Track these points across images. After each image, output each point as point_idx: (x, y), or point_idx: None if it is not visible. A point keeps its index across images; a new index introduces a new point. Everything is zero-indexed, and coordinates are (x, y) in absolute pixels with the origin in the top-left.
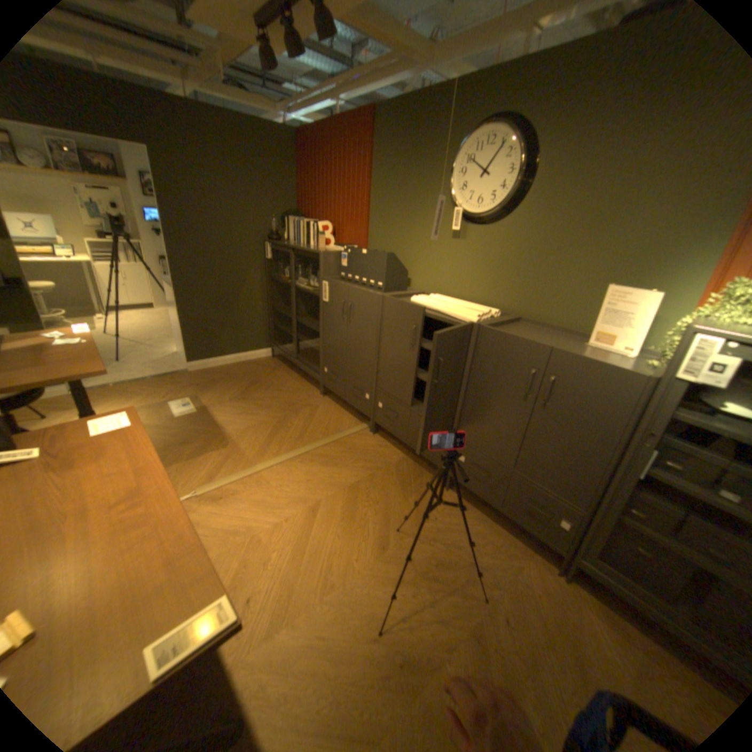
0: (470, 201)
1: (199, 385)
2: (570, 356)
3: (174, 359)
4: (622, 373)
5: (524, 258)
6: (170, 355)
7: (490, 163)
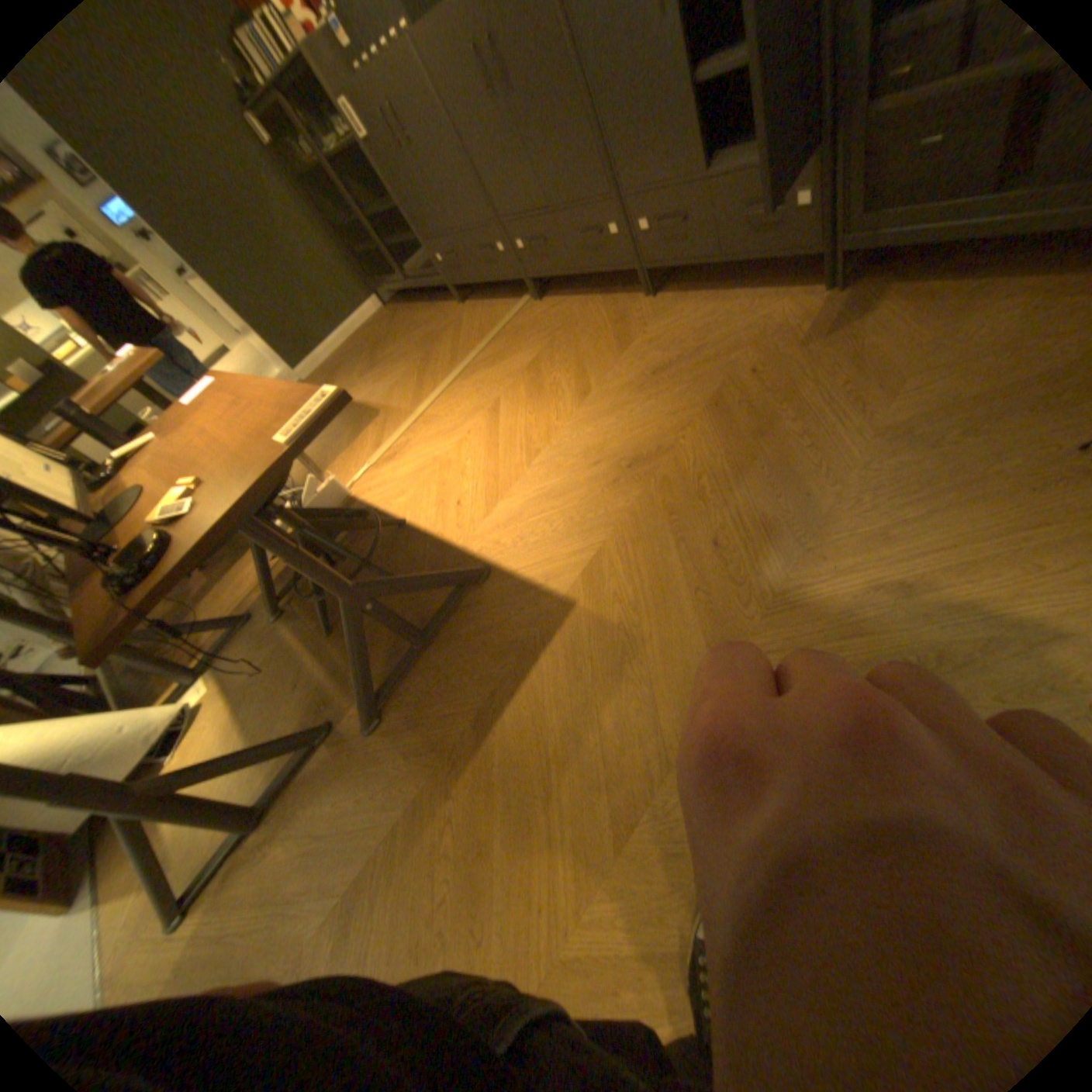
0: None
1: None
2: None
3: None
4: None
5: None
6: None
7: None
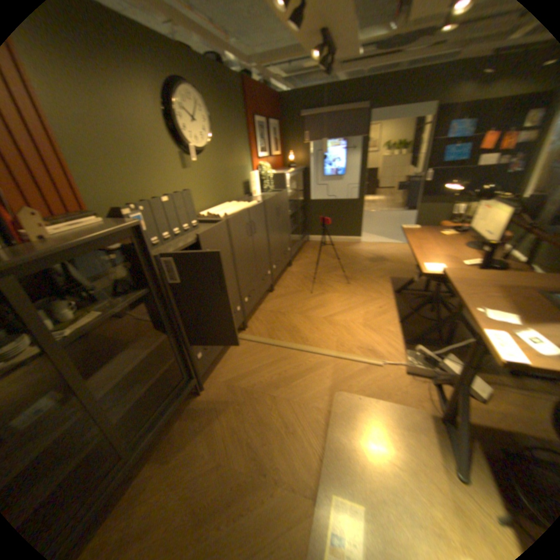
0: (193, 139)
1: None
2: (280, 195)
3: None
4: (285, 193)
5: (220, 171)
6: None
7: (194, 113)
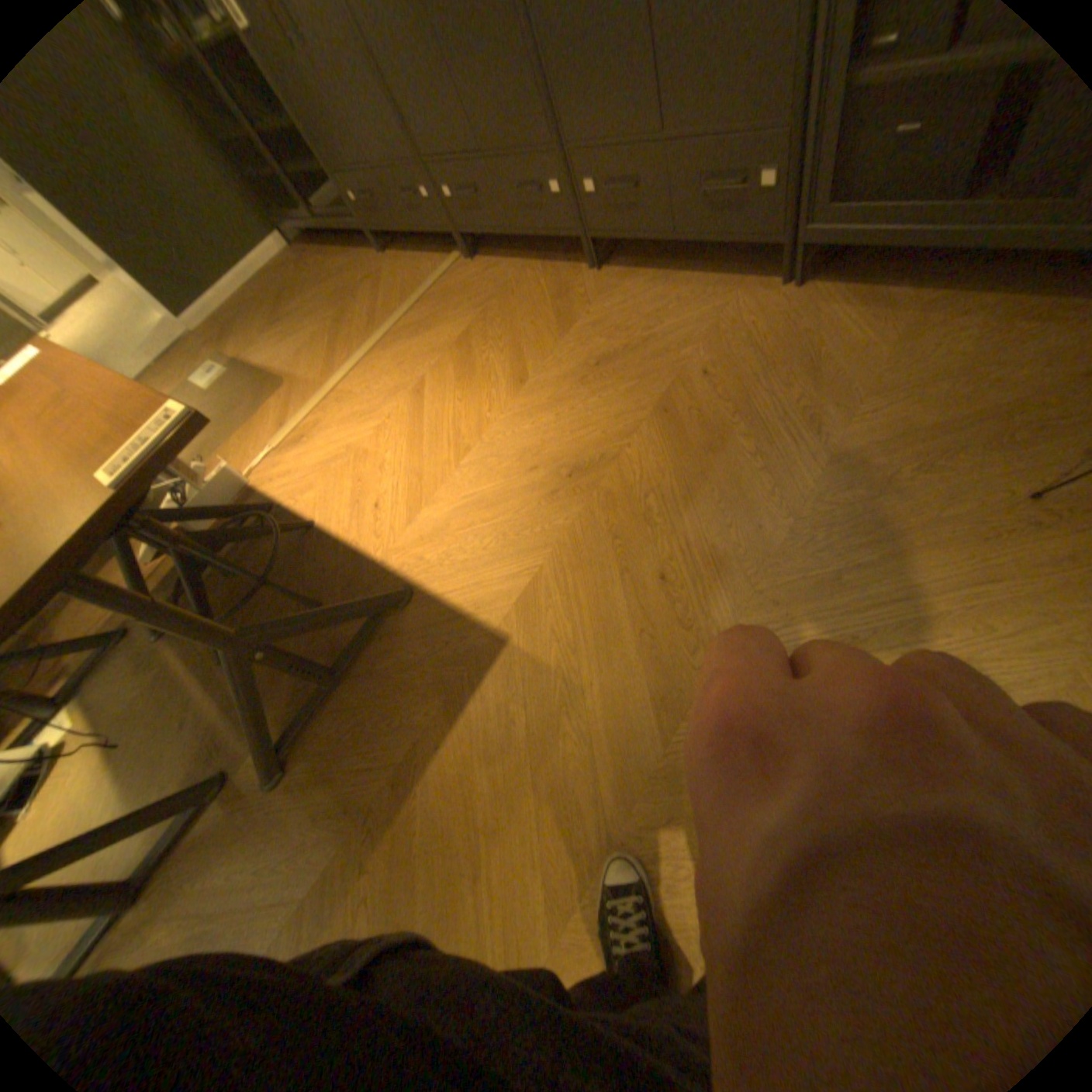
0: None
1: (212, 340)
2: None
3: (164, 328)
4: None
5: None
6: (156, 327)
7: None
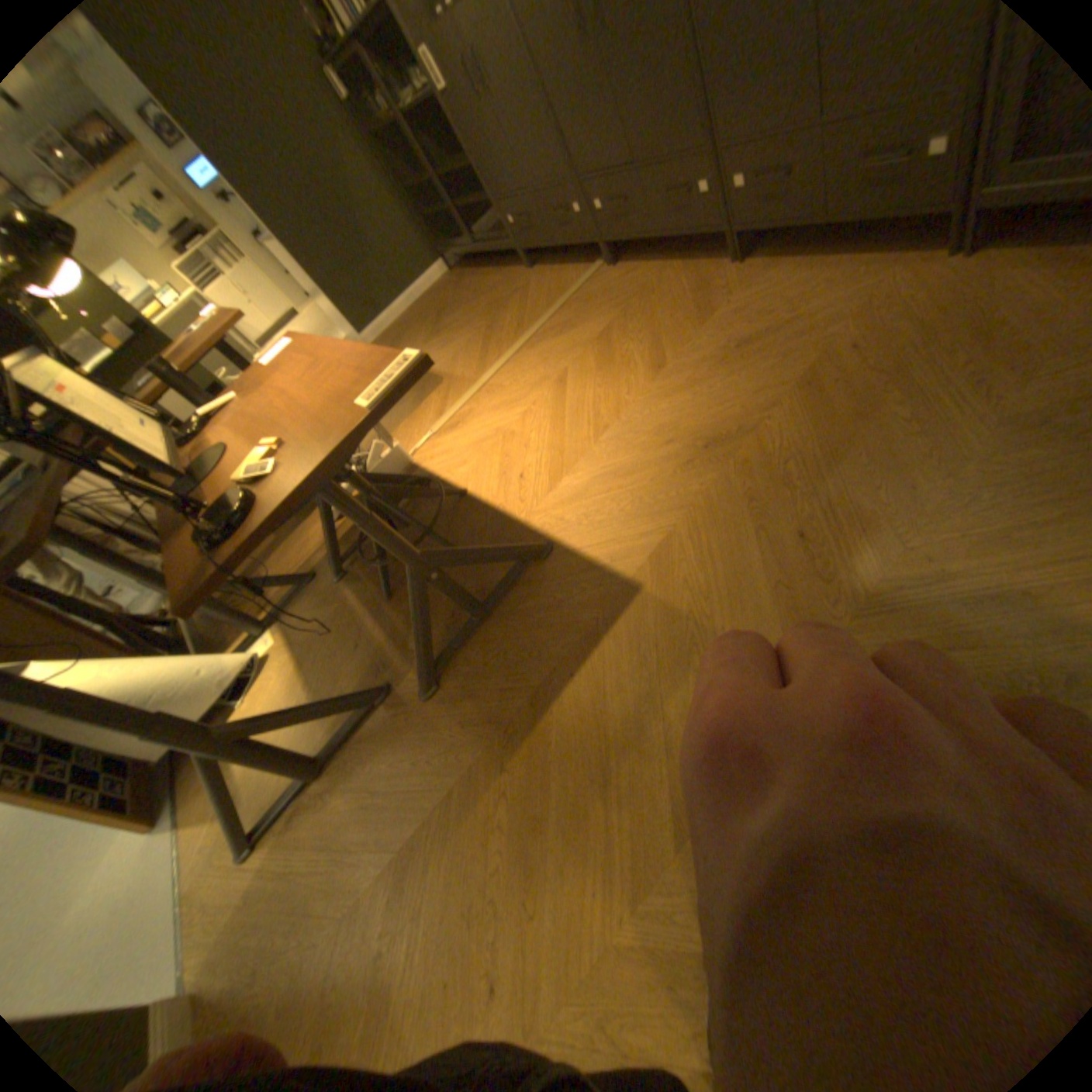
0: None
1: None
2: None
3: None
4: None
5: None
6: None
7: None
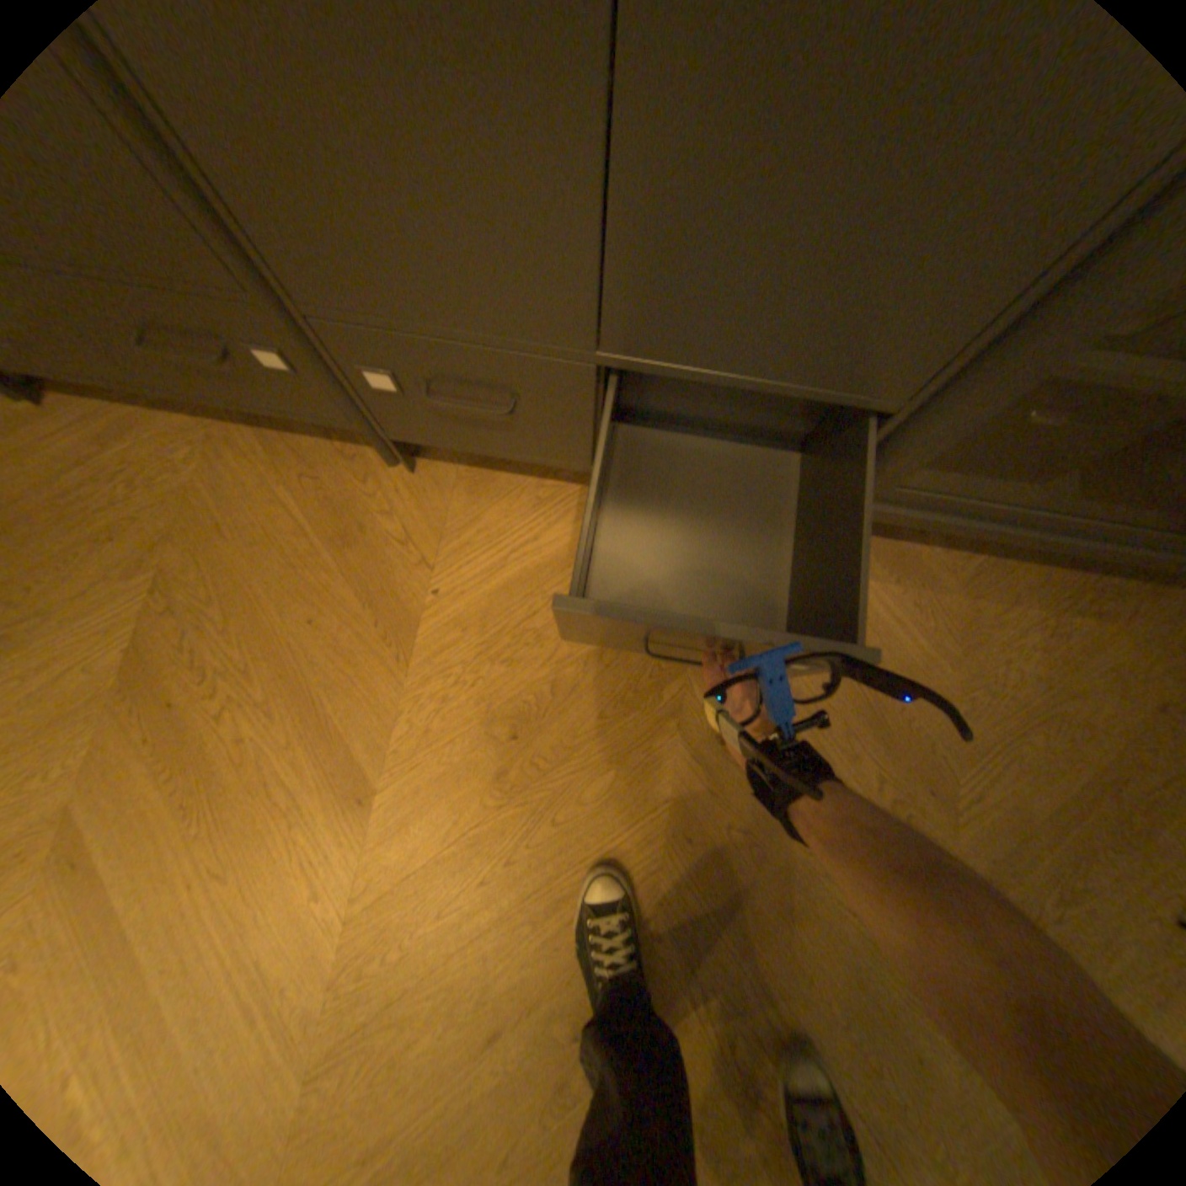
0: None
1: None
2: None
3: None
4: None
5: None
6: None
7: None
